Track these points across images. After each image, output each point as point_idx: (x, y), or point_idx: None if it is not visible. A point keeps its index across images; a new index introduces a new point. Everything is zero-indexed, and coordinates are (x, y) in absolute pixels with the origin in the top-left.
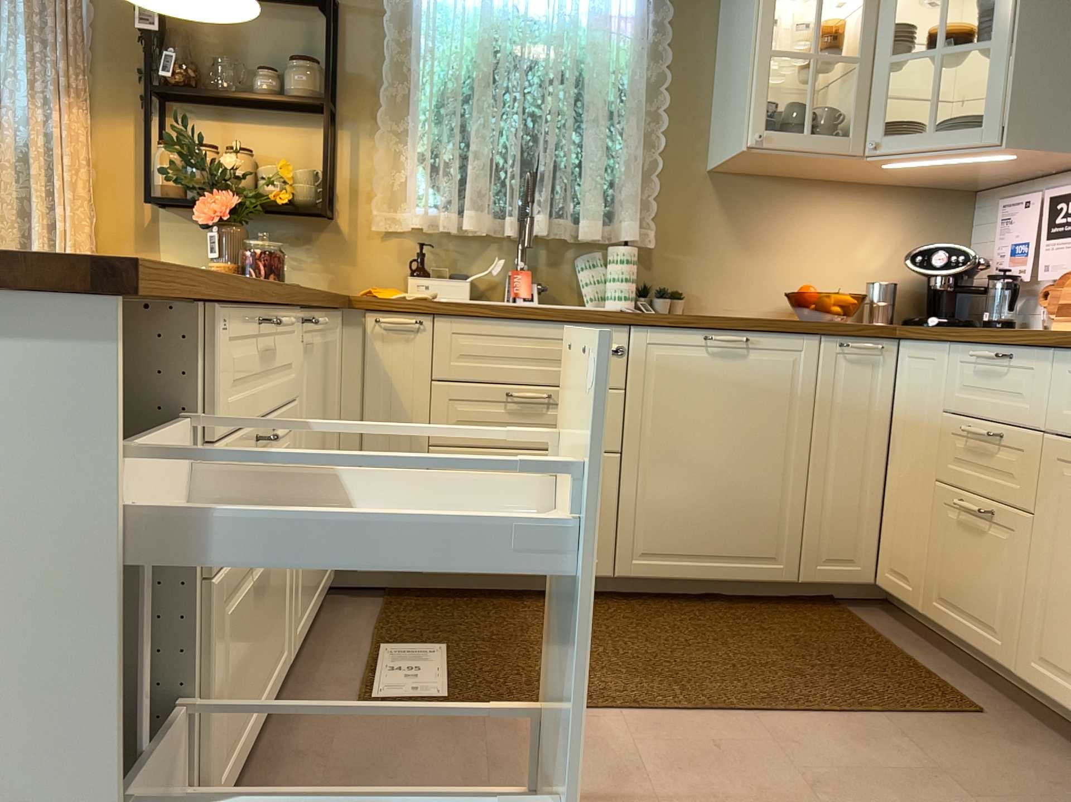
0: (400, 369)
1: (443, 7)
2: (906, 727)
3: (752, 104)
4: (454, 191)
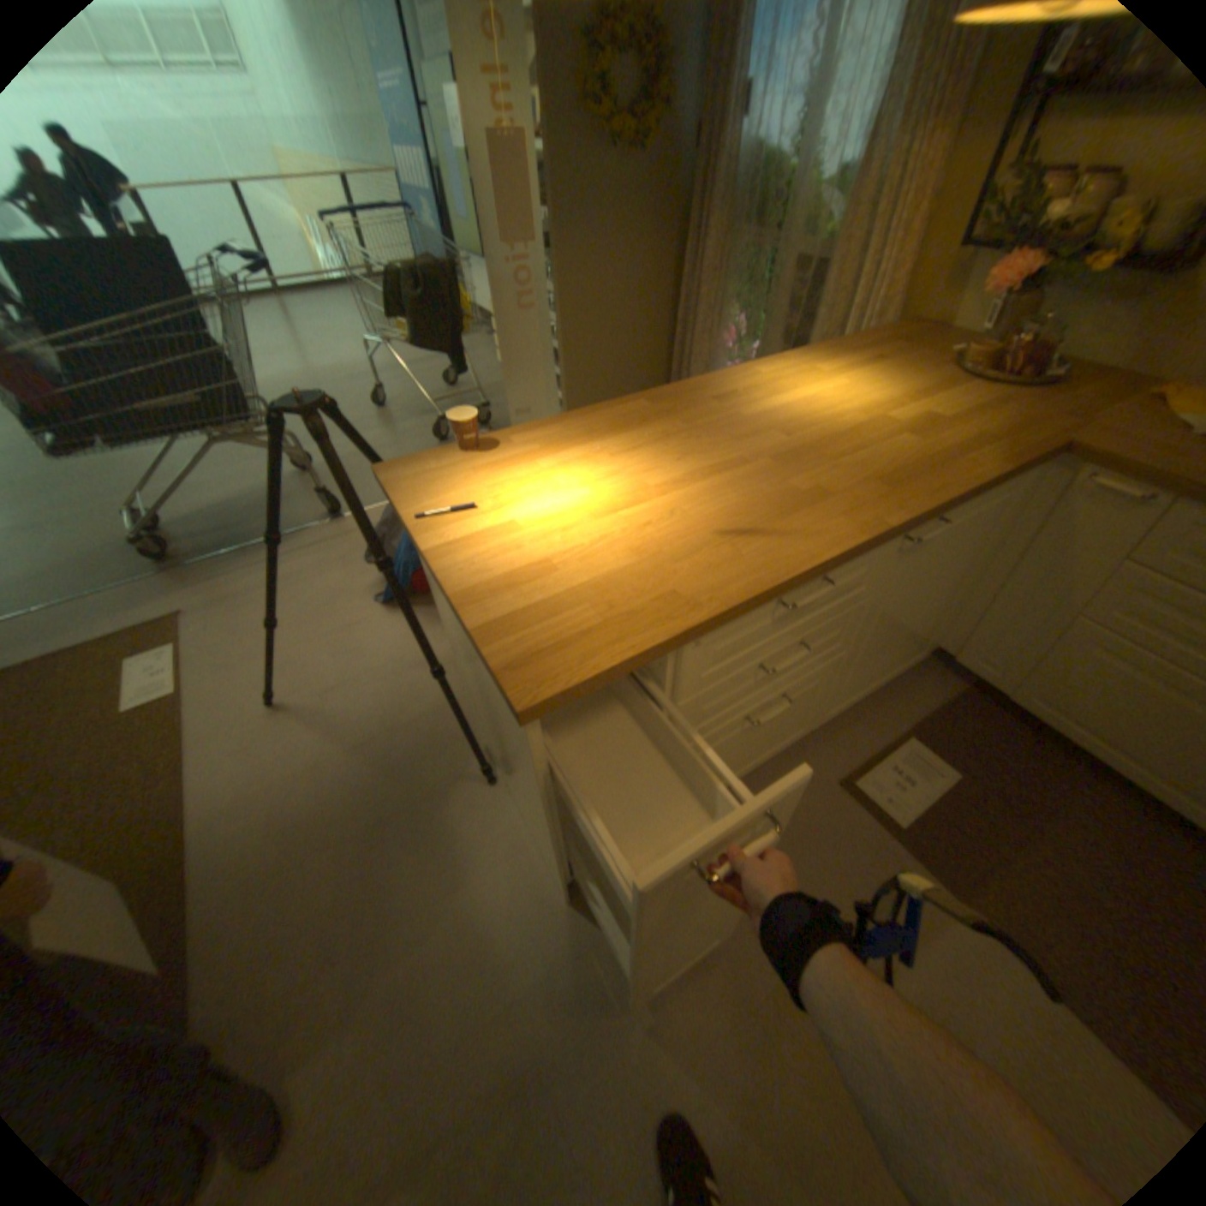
0: (1095, 532)
1: None
2: None
3: None
4: None
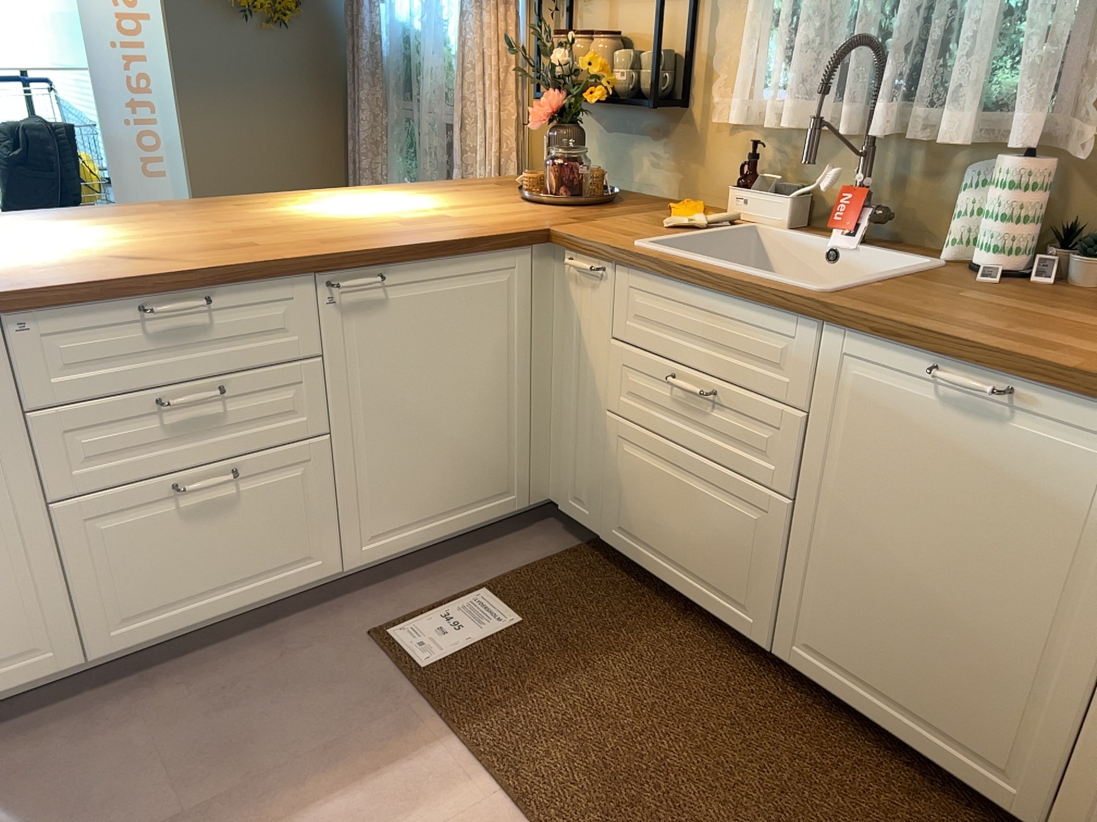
0: (588, 316)
1: None
2: None
3: None
4: (789, 72)
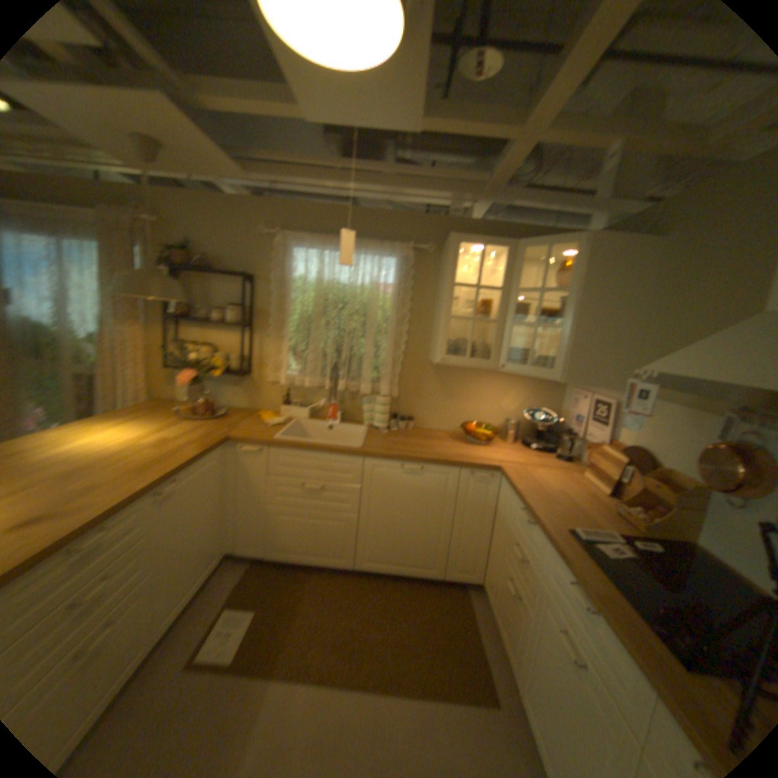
0: (250, 471)
1: (298, 279)
2: (452, 718)
3: (437, 344)
4: (301, 369)
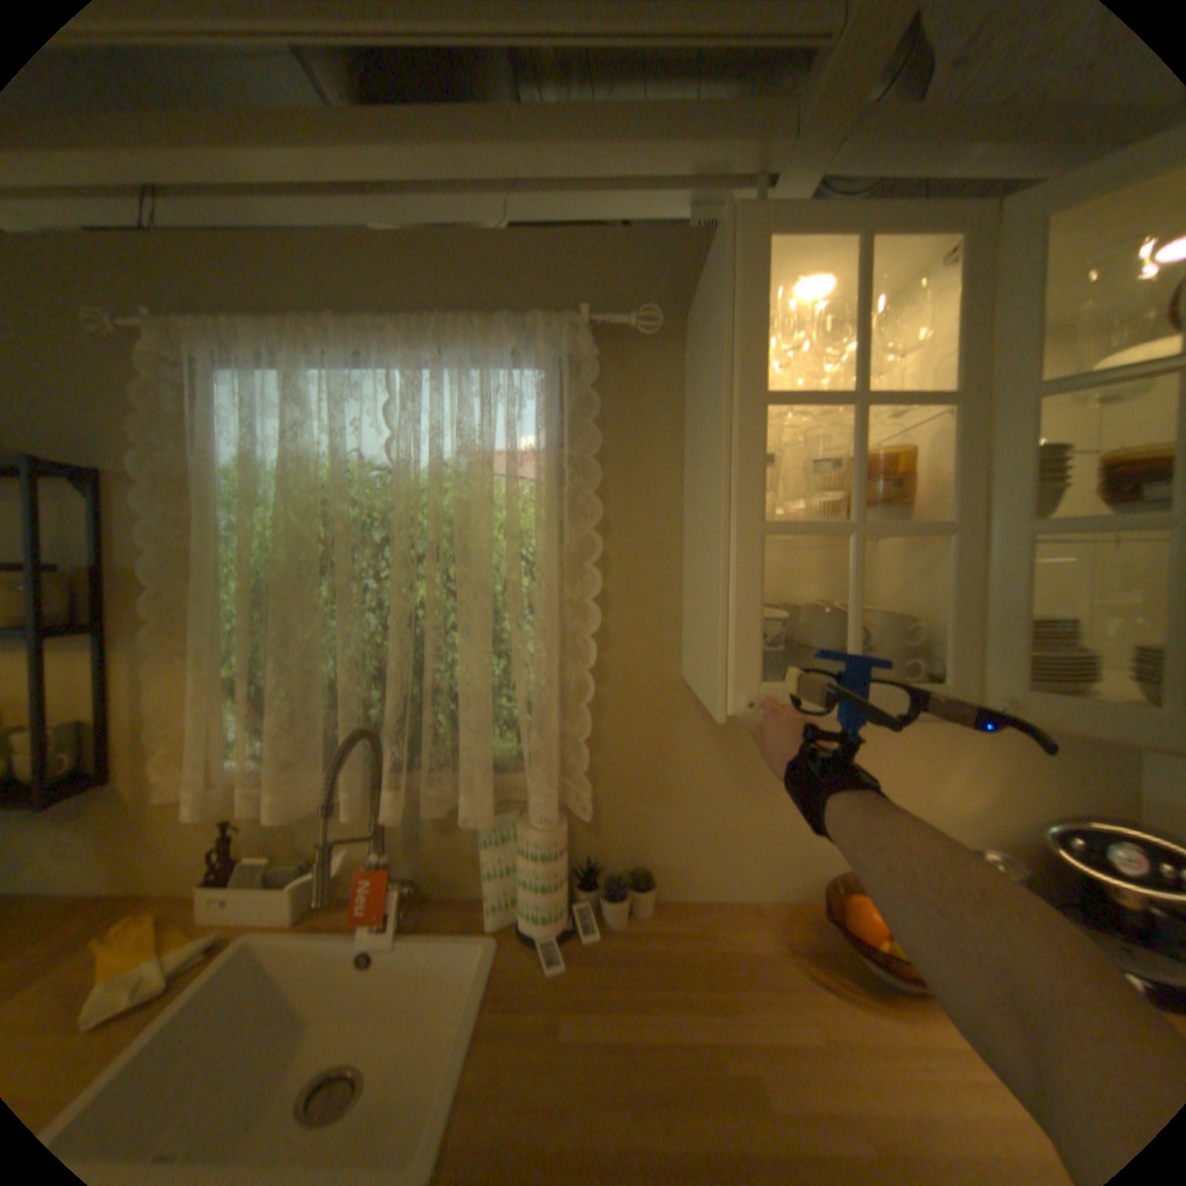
0: None
1: (243, 458)
2: None
3: (732, 633)
4: (263, 747)
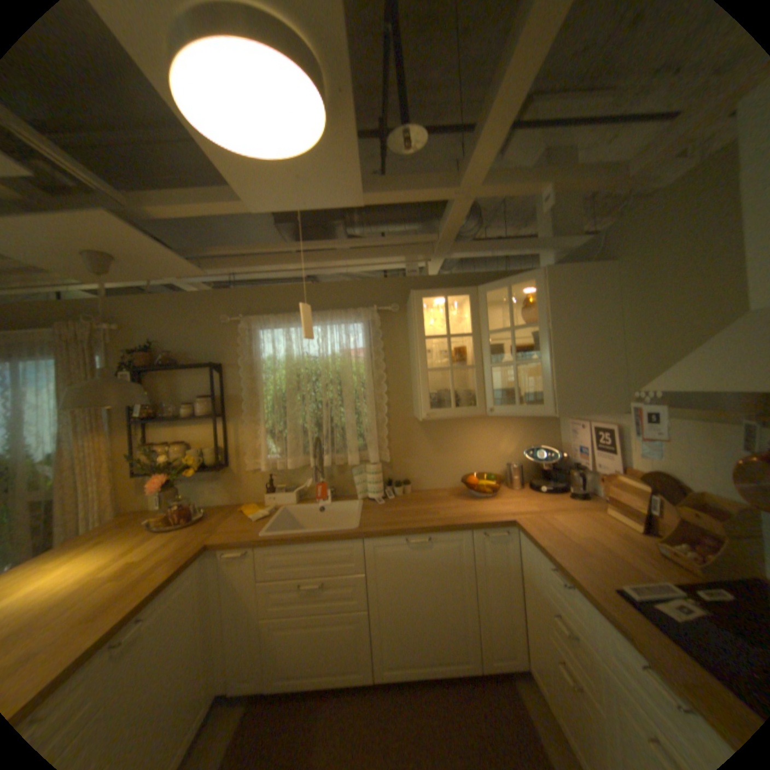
0: (238, 579)
1: (270, 358)
2: None
3: (421, 398)
4: (283, 449)
